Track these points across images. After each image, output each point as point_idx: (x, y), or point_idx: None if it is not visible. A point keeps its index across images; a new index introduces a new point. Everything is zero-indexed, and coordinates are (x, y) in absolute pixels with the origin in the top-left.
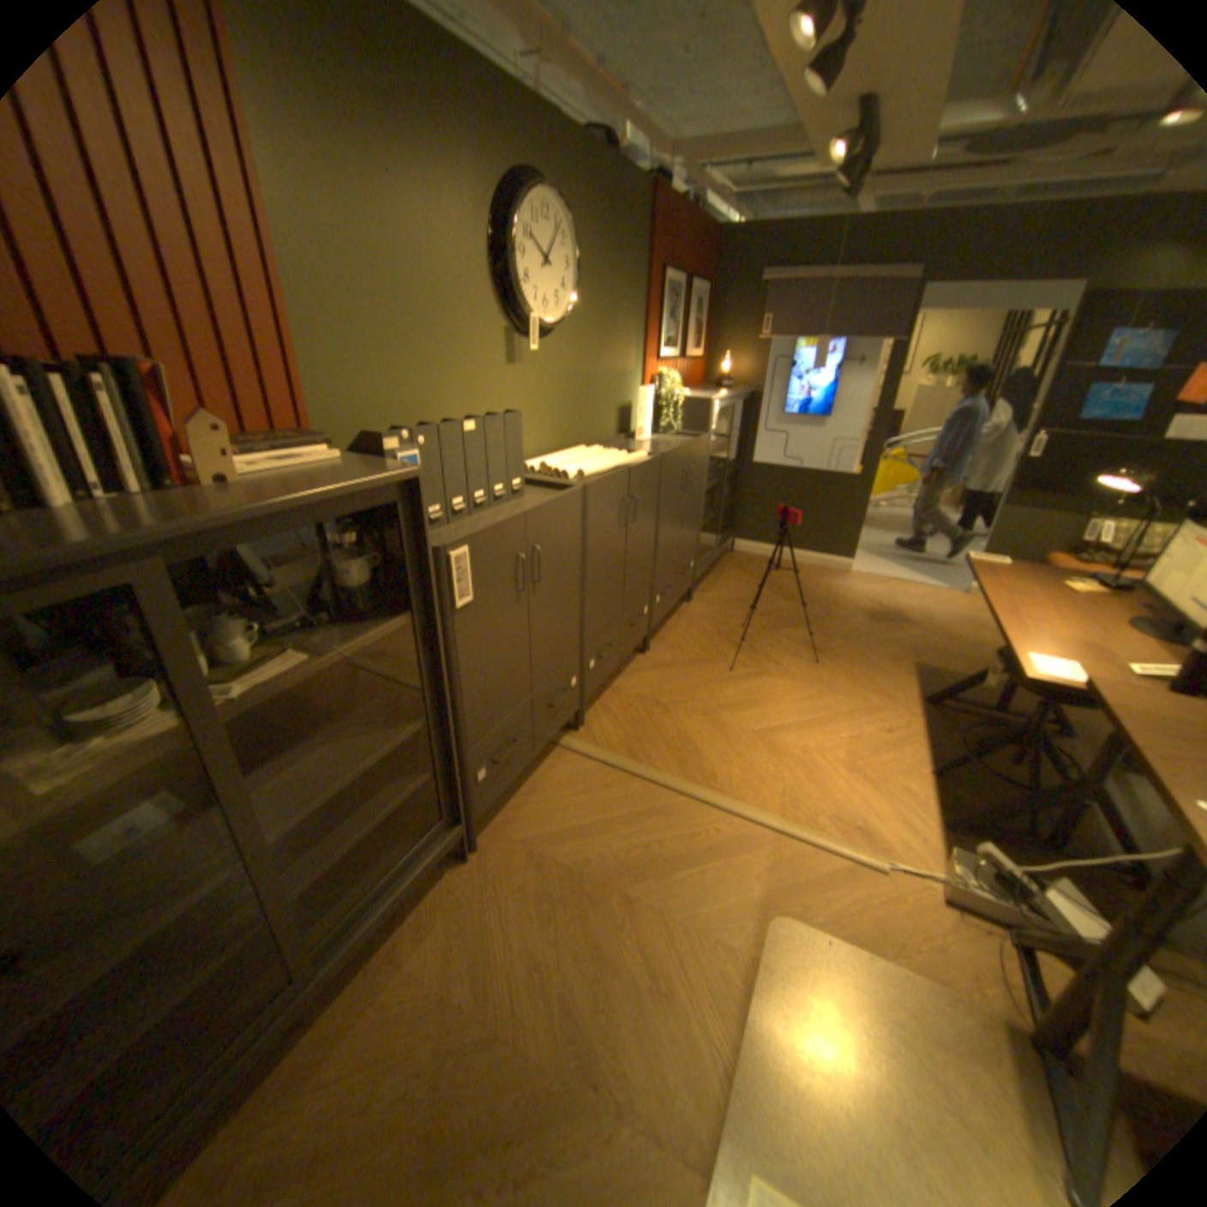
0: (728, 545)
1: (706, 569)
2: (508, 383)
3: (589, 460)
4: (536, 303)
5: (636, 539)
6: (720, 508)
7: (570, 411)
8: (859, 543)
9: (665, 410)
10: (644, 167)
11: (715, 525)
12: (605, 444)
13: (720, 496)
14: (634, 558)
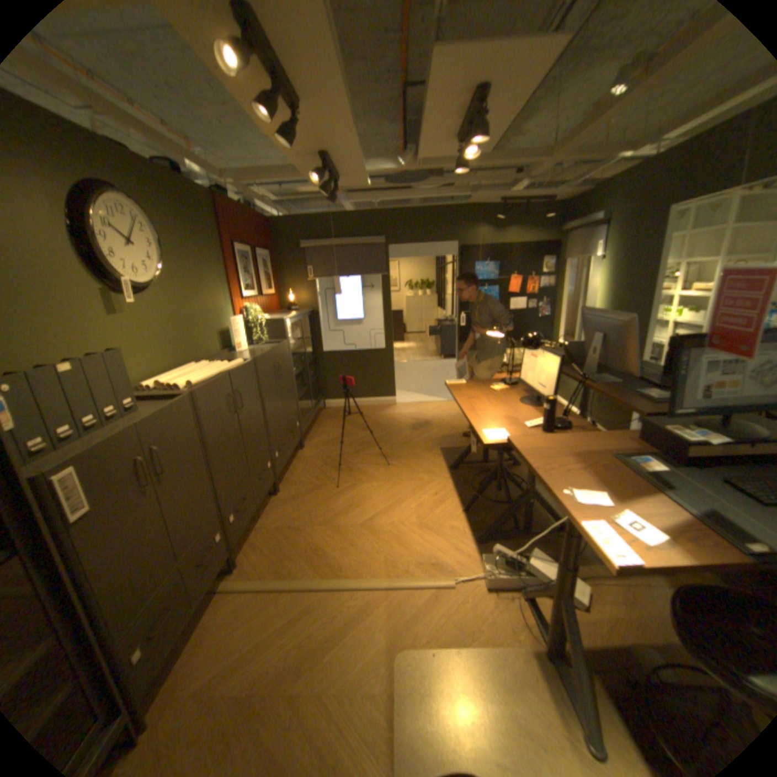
0: (320, 404)
1: (309, 423)
2: (111, 327)
3: (197, 371)
4: (125, 269)
5: (247, 418)
6: (309, 383)
7: (177, 339)
8: (395, 386)
9: (254, 329)
10: (203, 183)
11: (308, 394)
12: (212, 357)
13: (306, 375)
14: (249, 431)
